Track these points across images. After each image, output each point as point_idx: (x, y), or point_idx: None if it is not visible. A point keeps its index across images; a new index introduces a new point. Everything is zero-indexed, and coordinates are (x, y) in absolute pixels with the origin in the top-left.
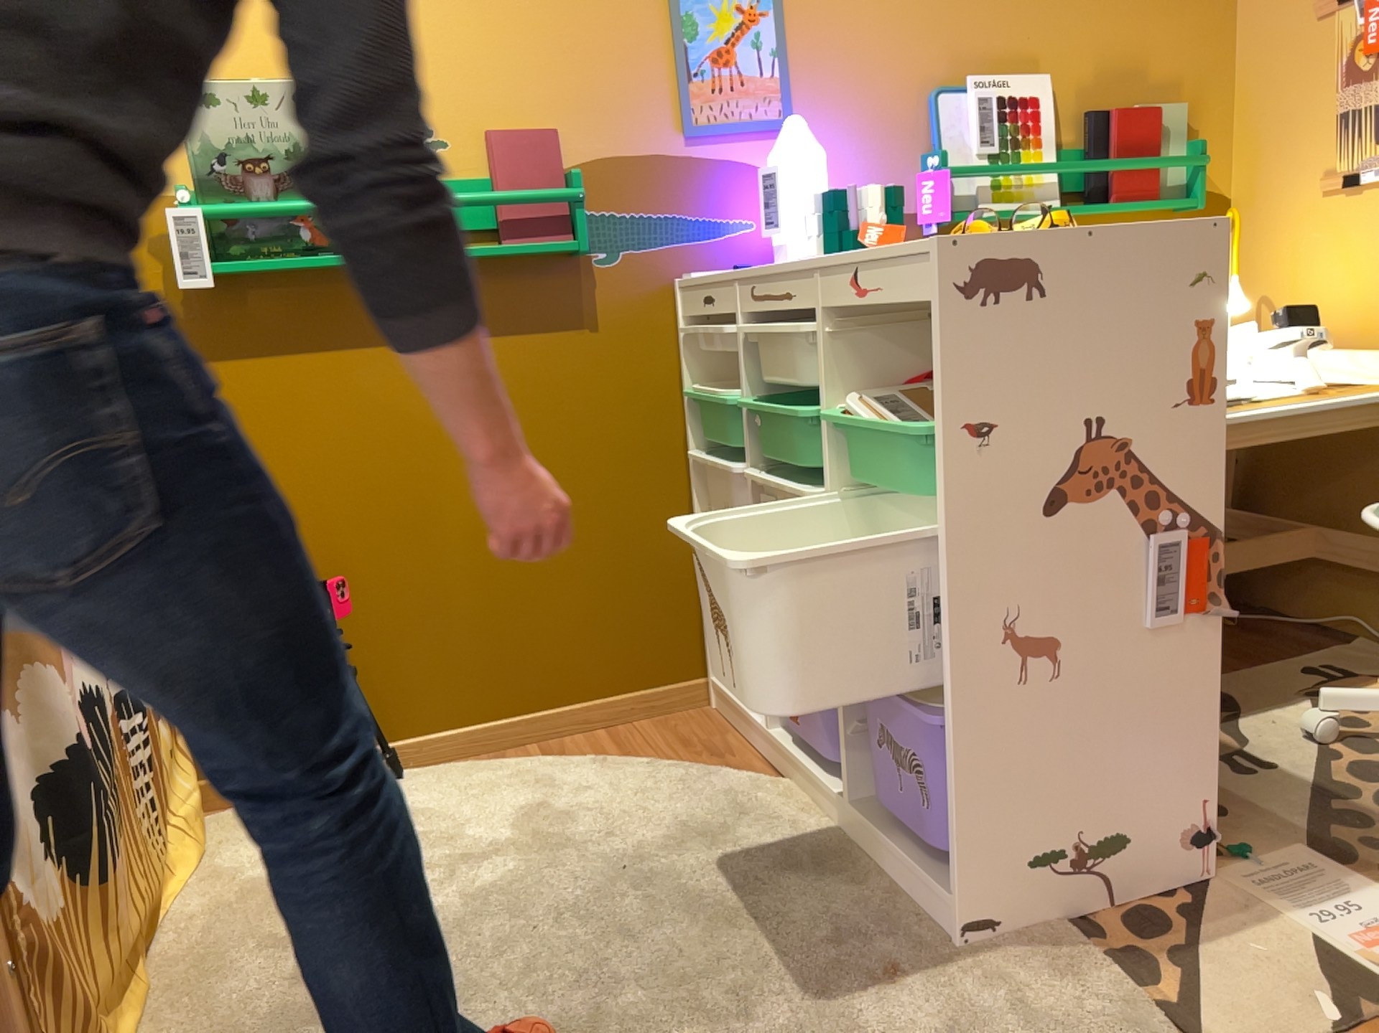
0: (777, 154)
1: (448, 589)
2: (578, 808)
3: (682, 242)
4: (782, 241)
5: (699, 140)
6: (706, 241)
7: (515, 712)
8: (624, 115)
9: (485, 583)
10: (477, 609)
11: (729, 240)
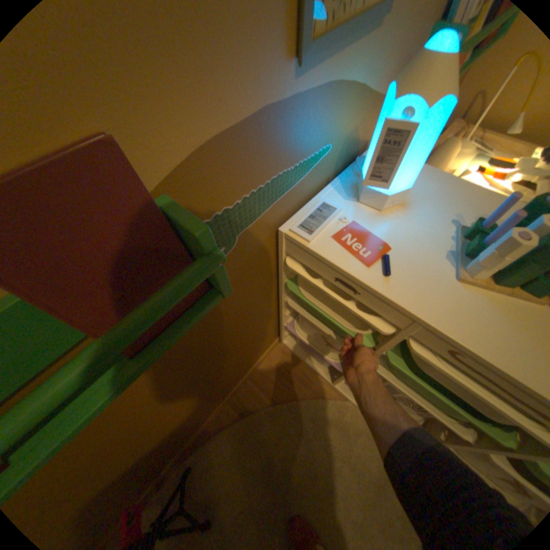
0: (414, 98)
1: (177, 428)
2: (285, 461)
3: (284, 195)
4: (378, 186)
5: (313, 62)
6: (300, 182)
7: (218, 406)
8: (226, 42)
9: (194, 409)
10: (193, 415)
11: (314, 171)
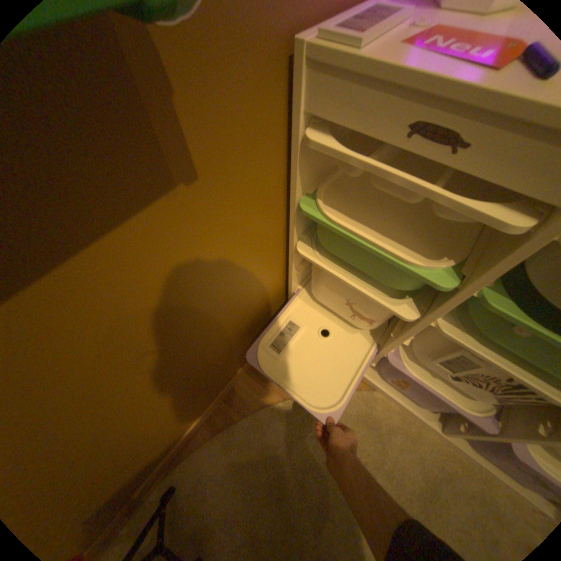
0: None
1: (145, 434)
2: (300, 471)
3: None
4: None
5: None
6: None
7: (209, 404)
8: None
9: (171, 406)
10: (171, 415)
11: None
